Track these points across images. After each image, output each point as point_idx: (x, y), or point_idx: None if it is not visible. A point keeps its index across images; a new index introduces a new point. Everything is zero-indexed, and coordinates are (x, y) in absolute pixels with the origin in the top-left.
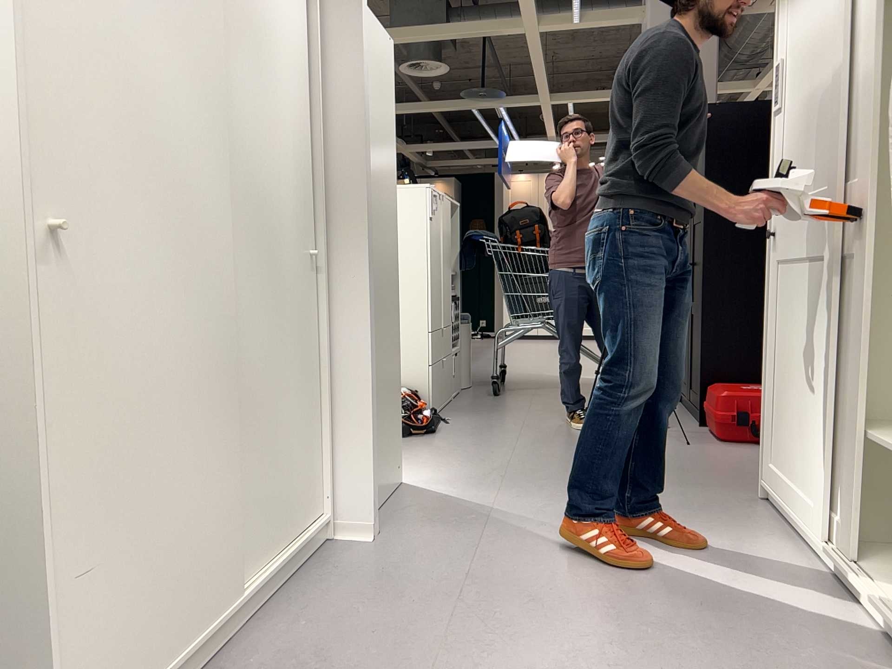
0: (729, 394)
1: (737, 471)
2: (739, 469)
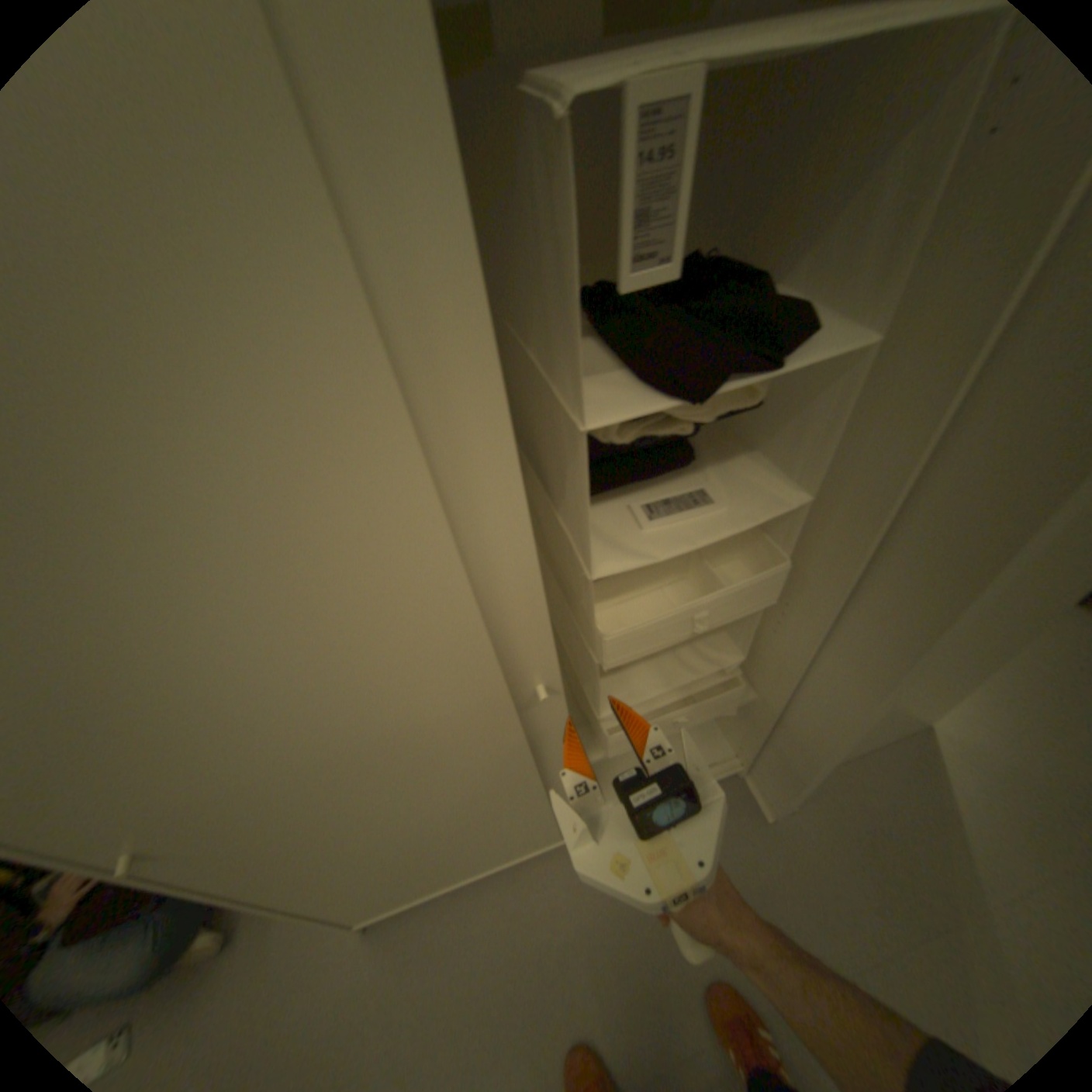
0: None
1: None
2: None
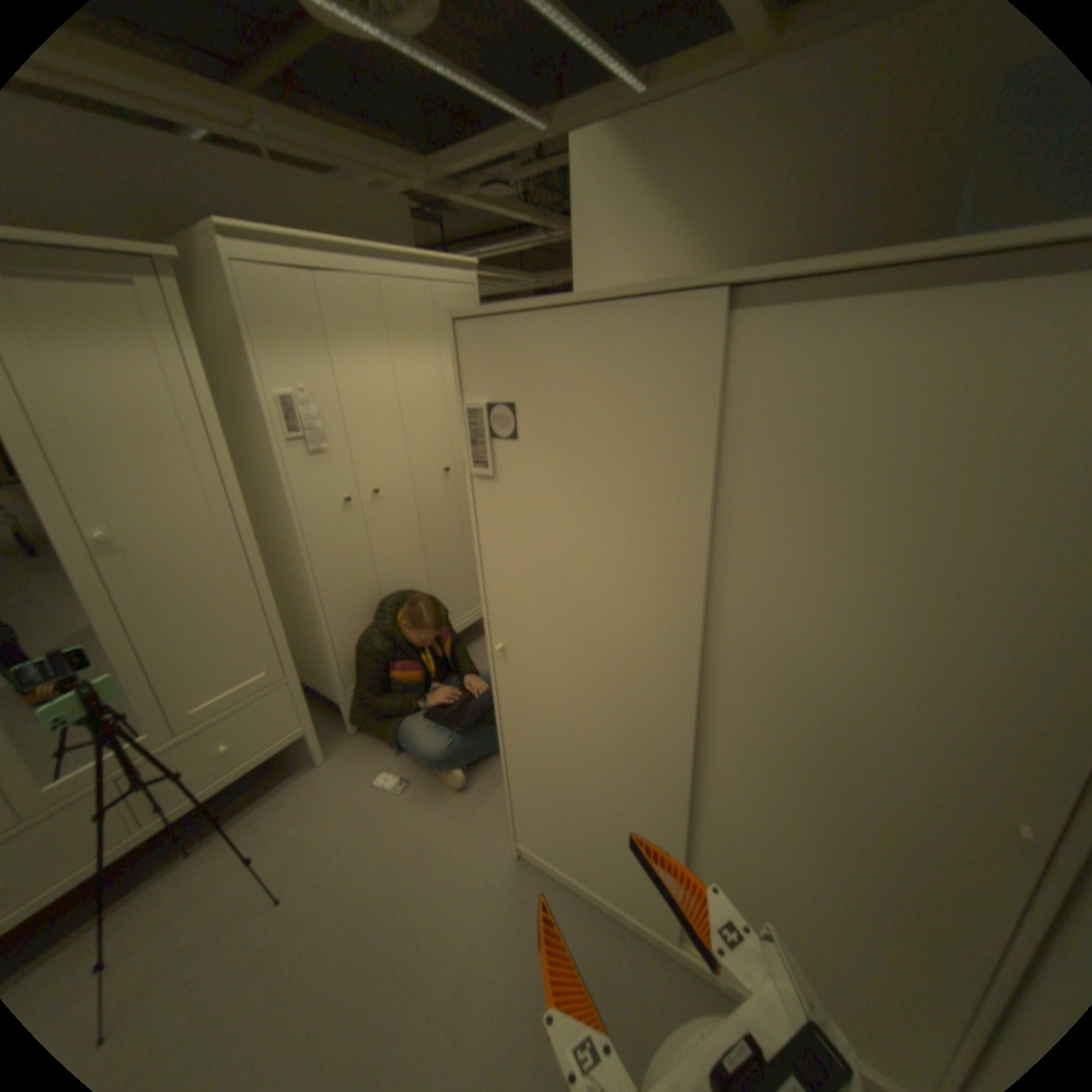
0: None
1: None
2: None
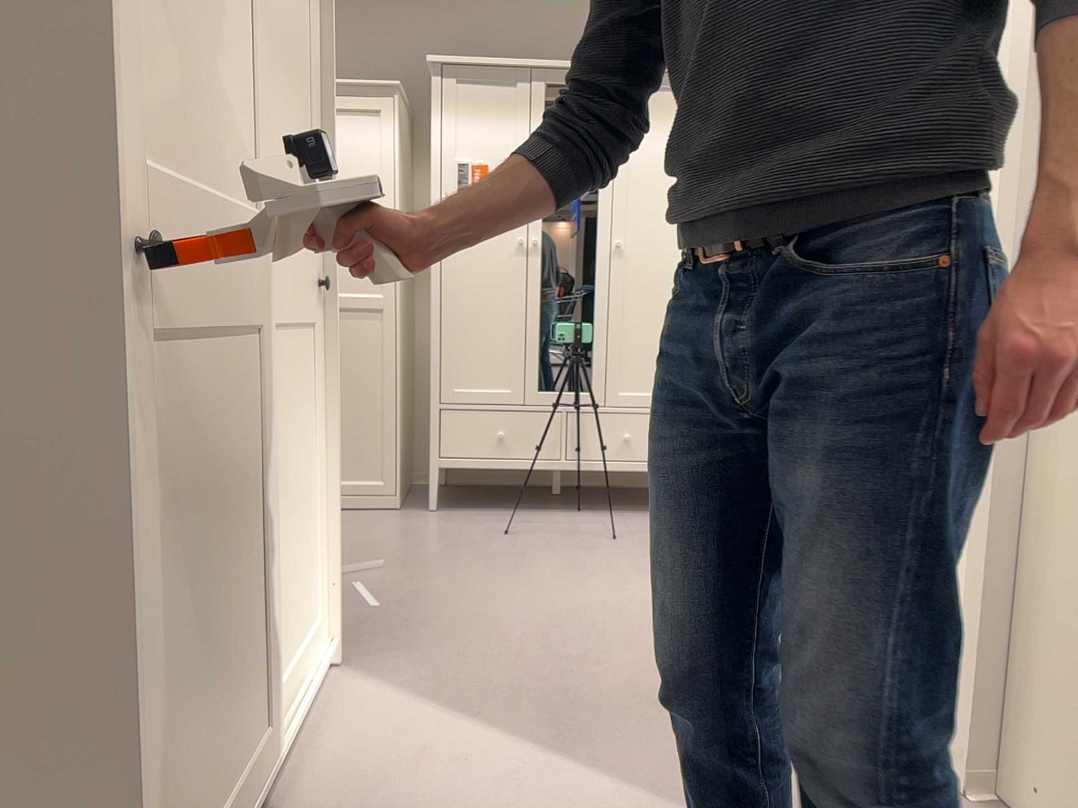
0: None
1: None
2: None
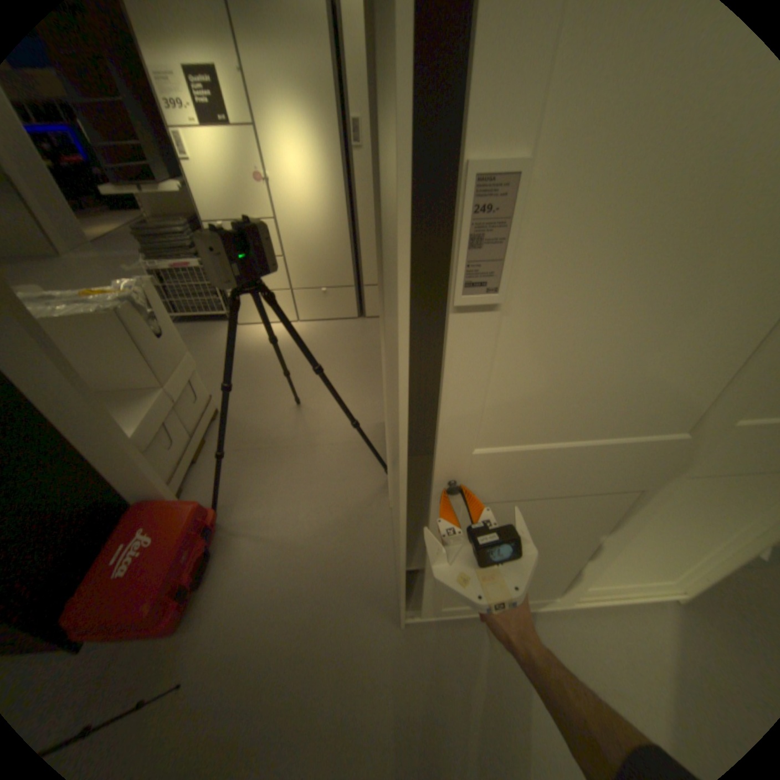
0: (151, 600)
1: (313, 634)
2: (303, 629)
